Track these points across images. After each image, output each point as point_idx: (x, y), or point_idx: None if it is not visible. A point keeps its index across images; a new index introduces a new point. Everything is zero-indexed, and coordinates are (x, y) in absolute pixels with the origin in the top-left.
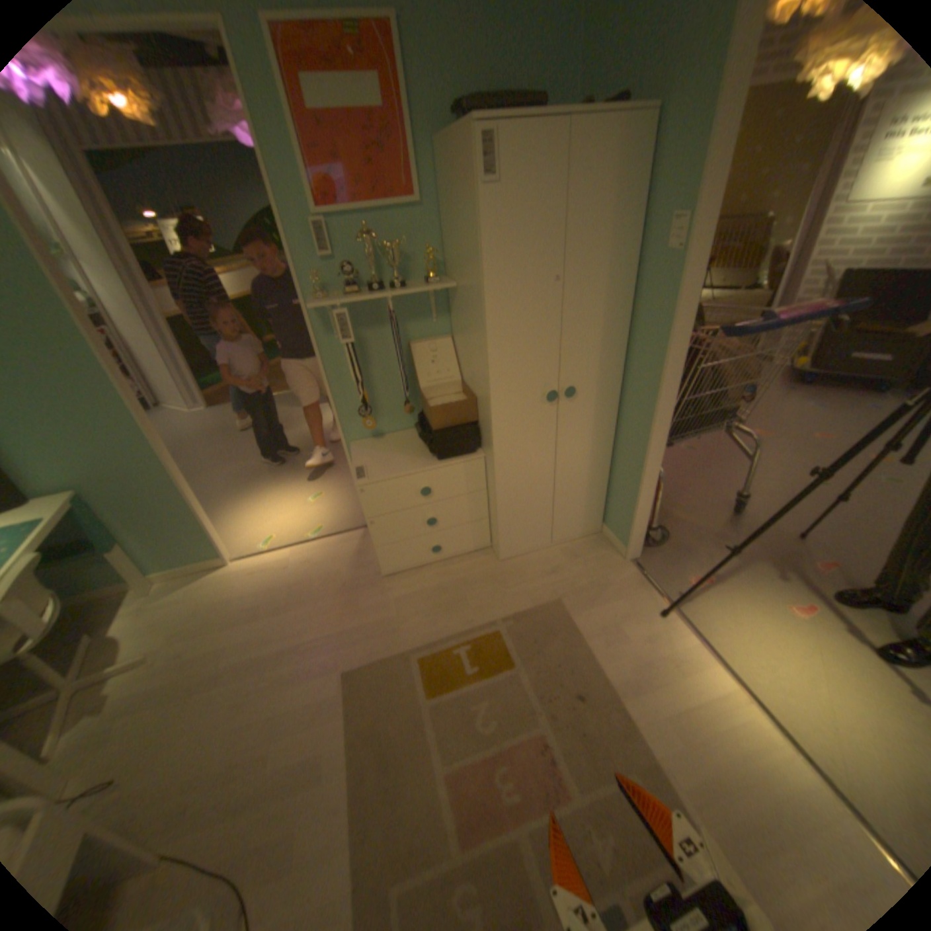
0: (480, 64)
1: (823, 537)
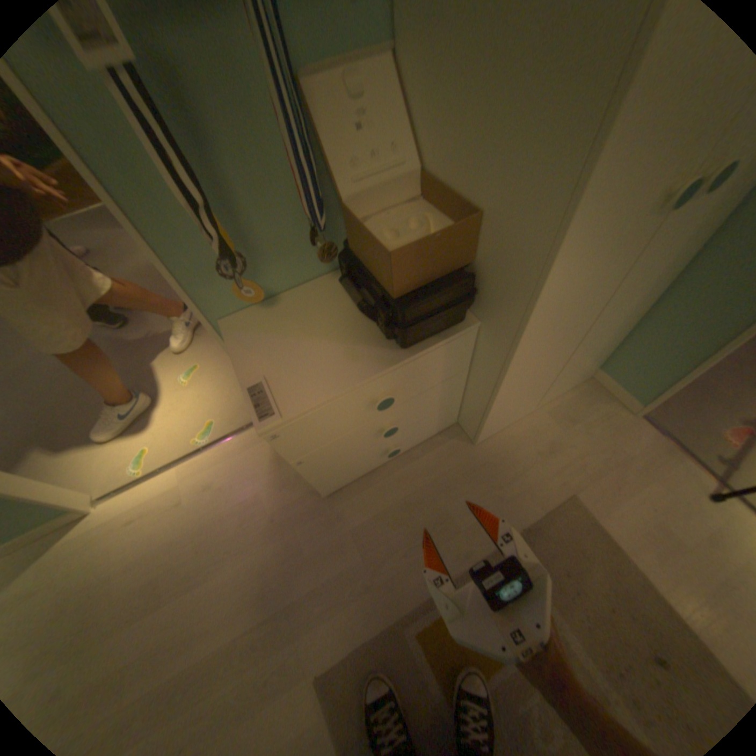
0: None
1: None
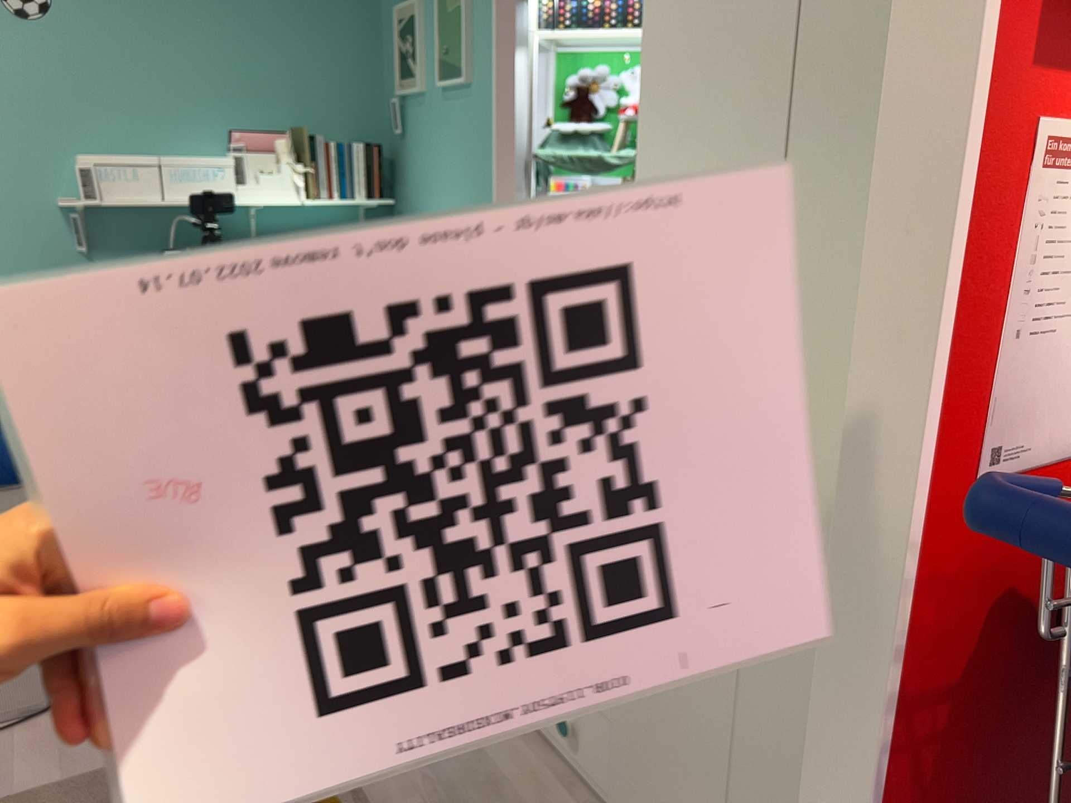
0: None
1: None
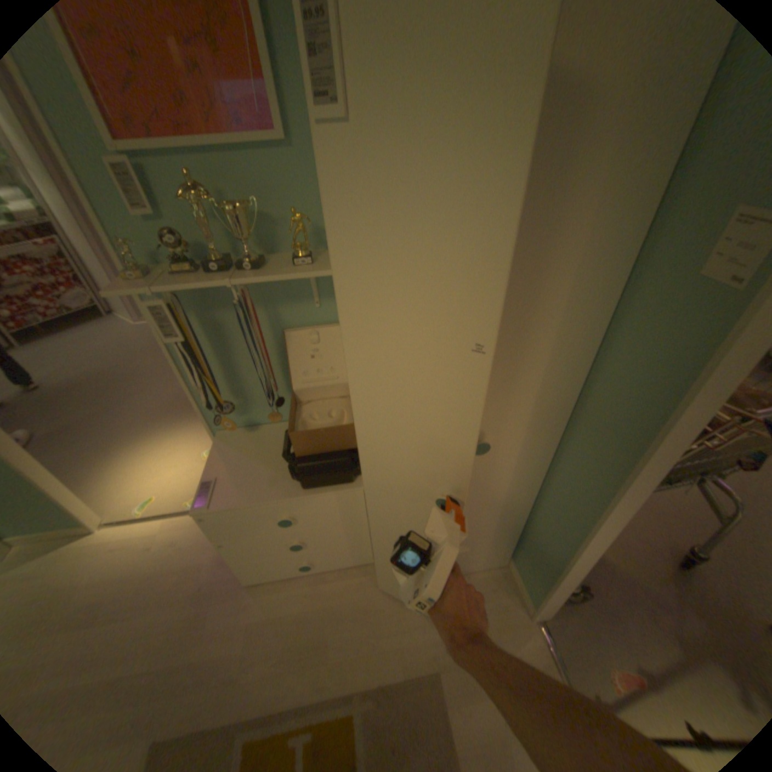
0: None
1: None
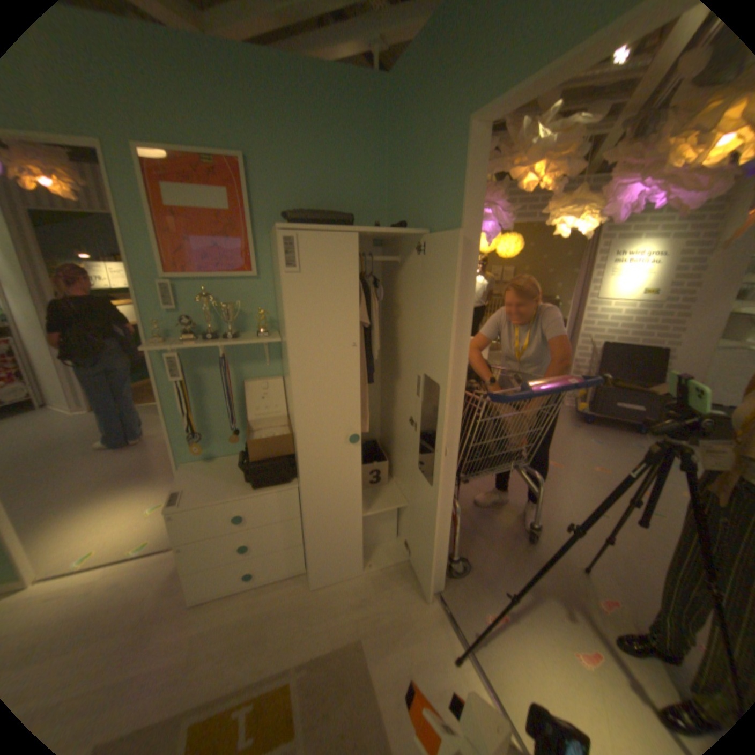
0: (310, 191)
1: (605, 572)
